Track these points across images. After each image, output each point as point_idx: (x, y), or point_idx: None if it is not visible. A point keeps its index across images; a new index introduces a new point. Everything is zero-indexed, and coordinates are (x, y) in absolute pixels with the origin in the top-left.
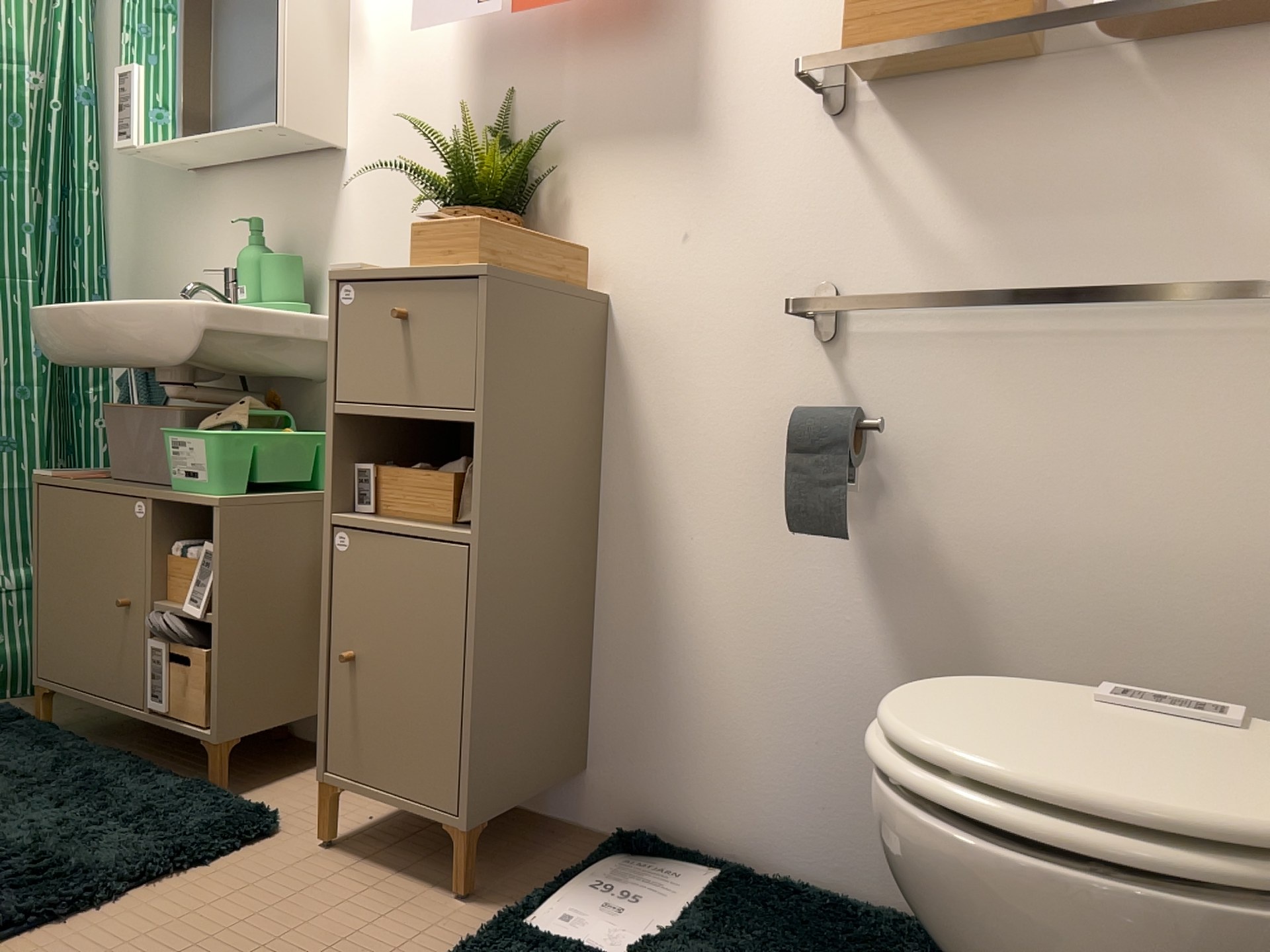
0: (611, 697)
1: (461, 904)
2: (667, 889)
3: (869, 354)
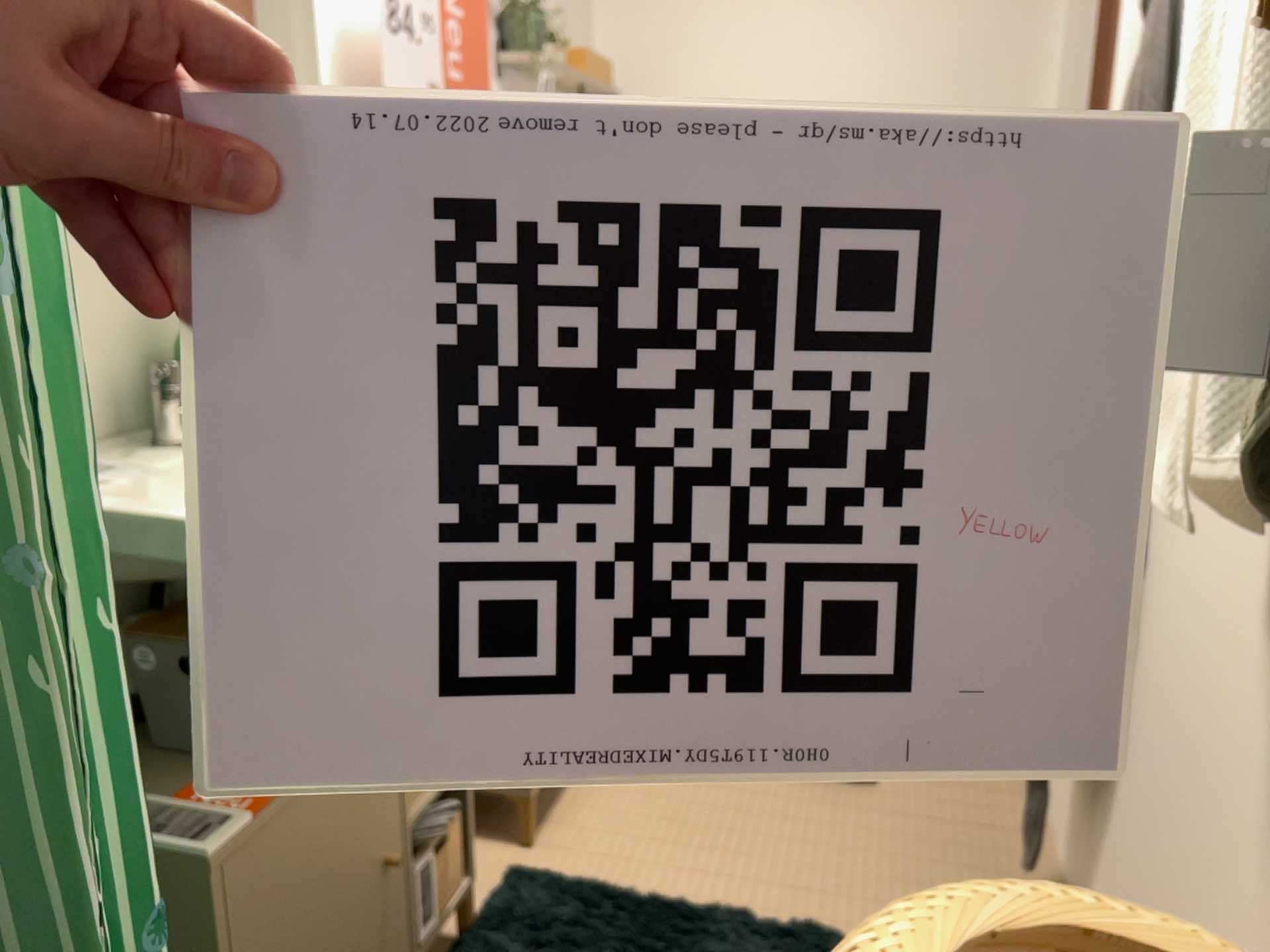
0: None
1: None
2: None
3: None
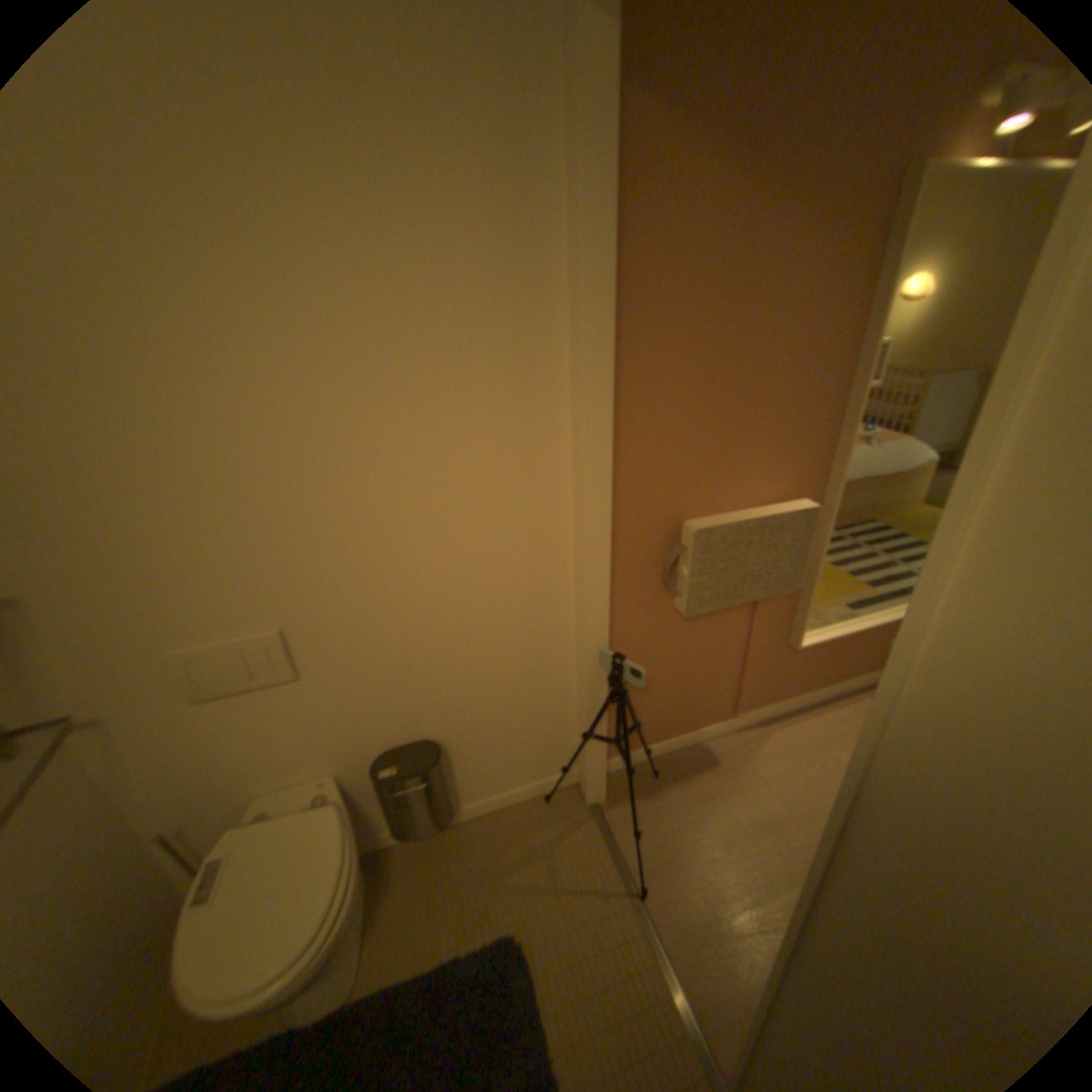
0: None
1: None
2: None
3: None
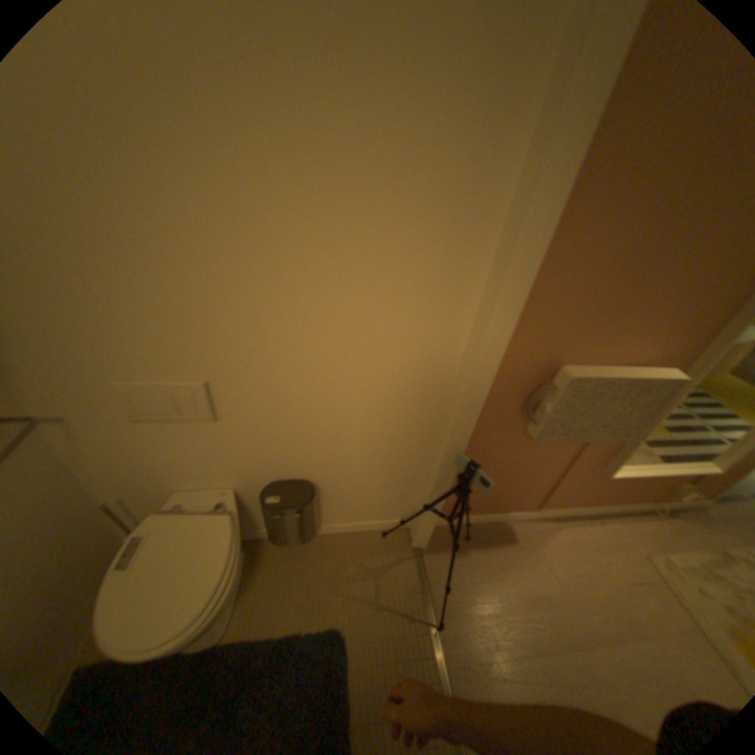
0: None
1: None
2: None
3: None
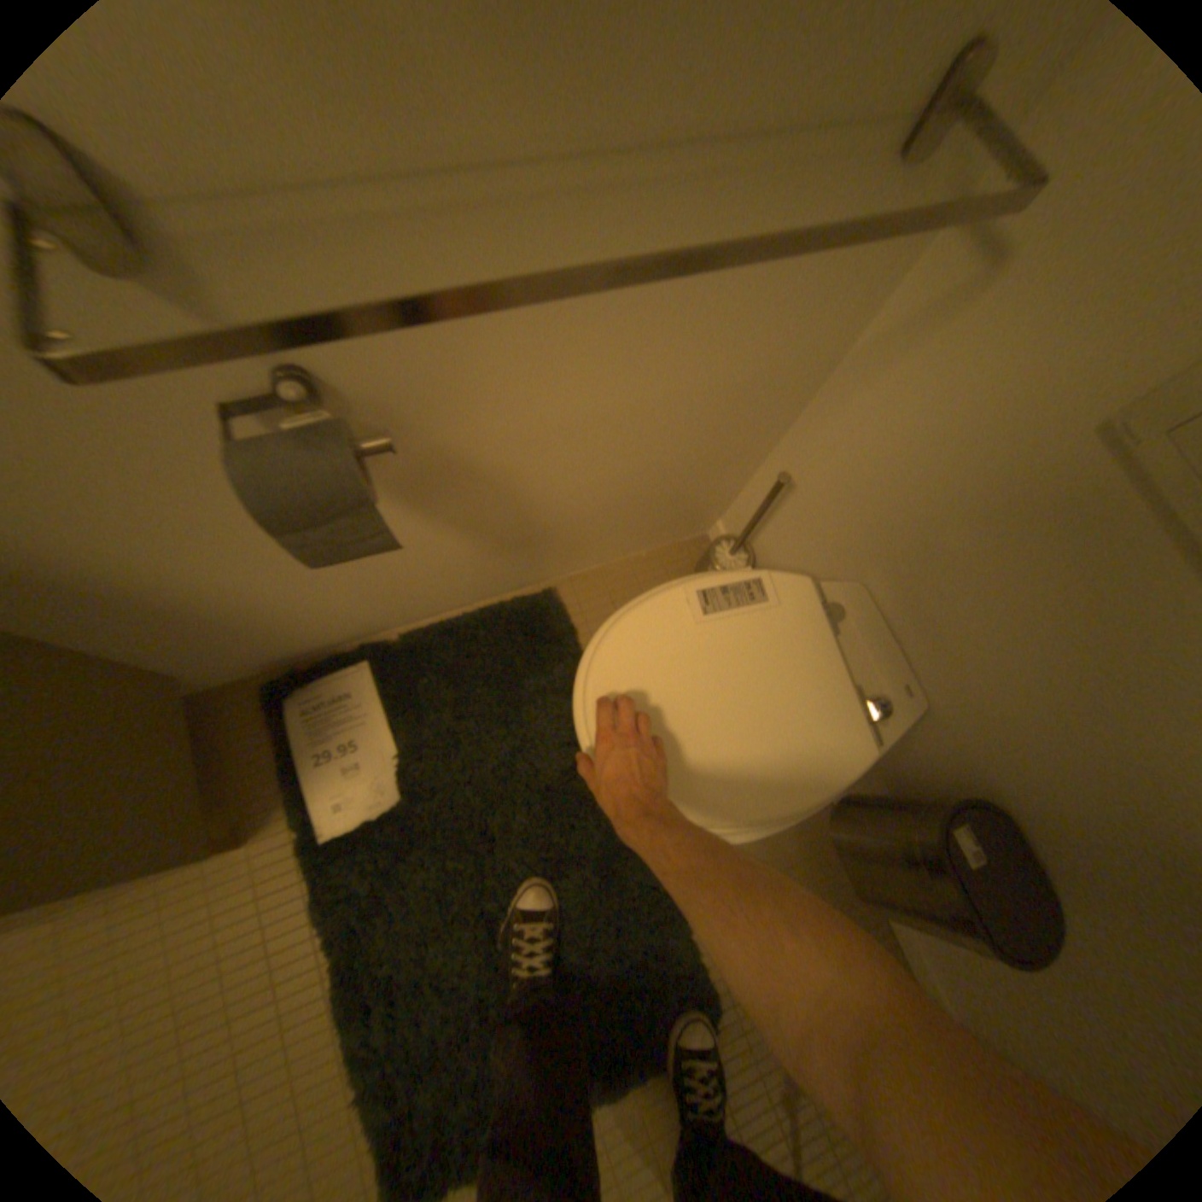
0: (156, 652)
1: (238, 849)
2: (356, 714)
3: (251, 266)
